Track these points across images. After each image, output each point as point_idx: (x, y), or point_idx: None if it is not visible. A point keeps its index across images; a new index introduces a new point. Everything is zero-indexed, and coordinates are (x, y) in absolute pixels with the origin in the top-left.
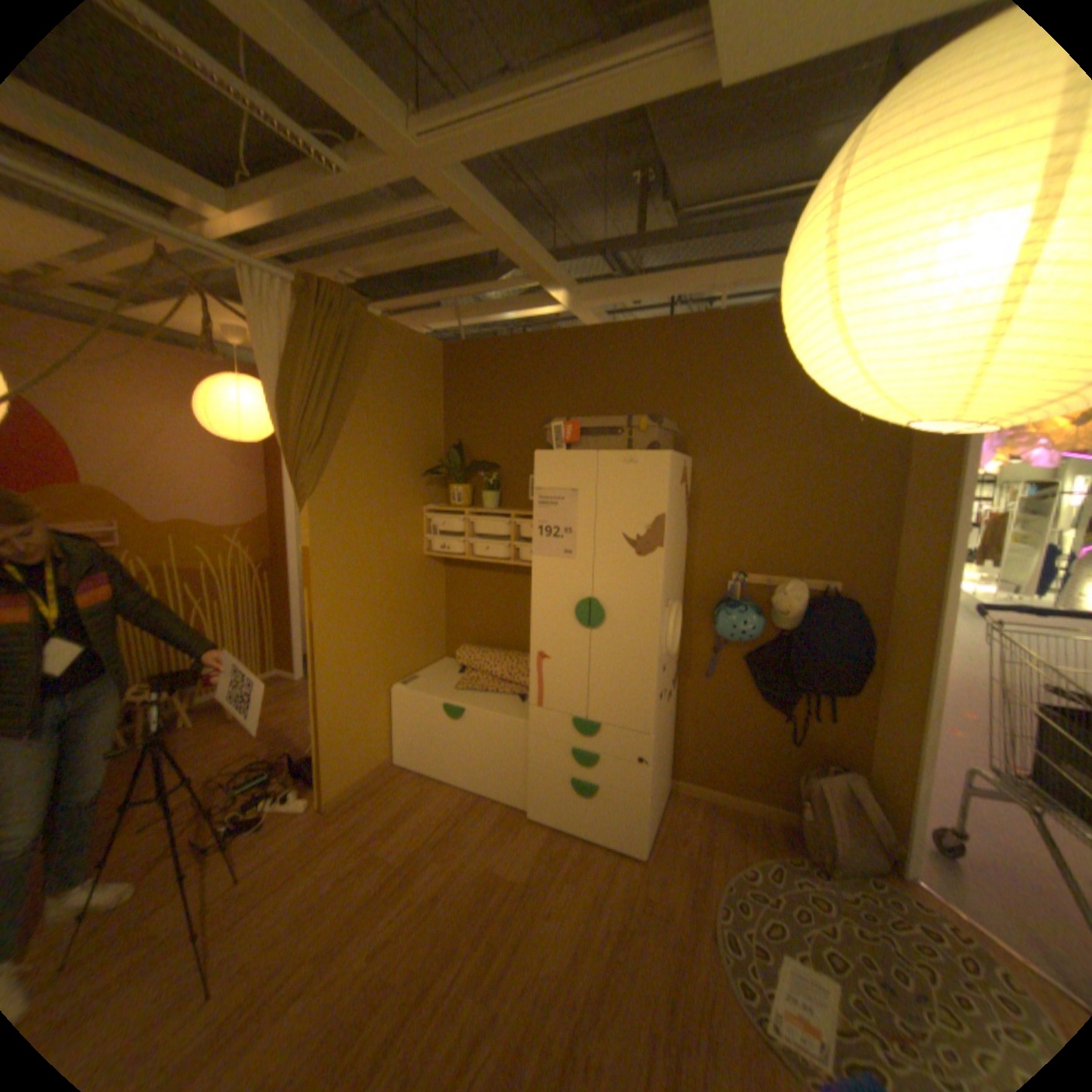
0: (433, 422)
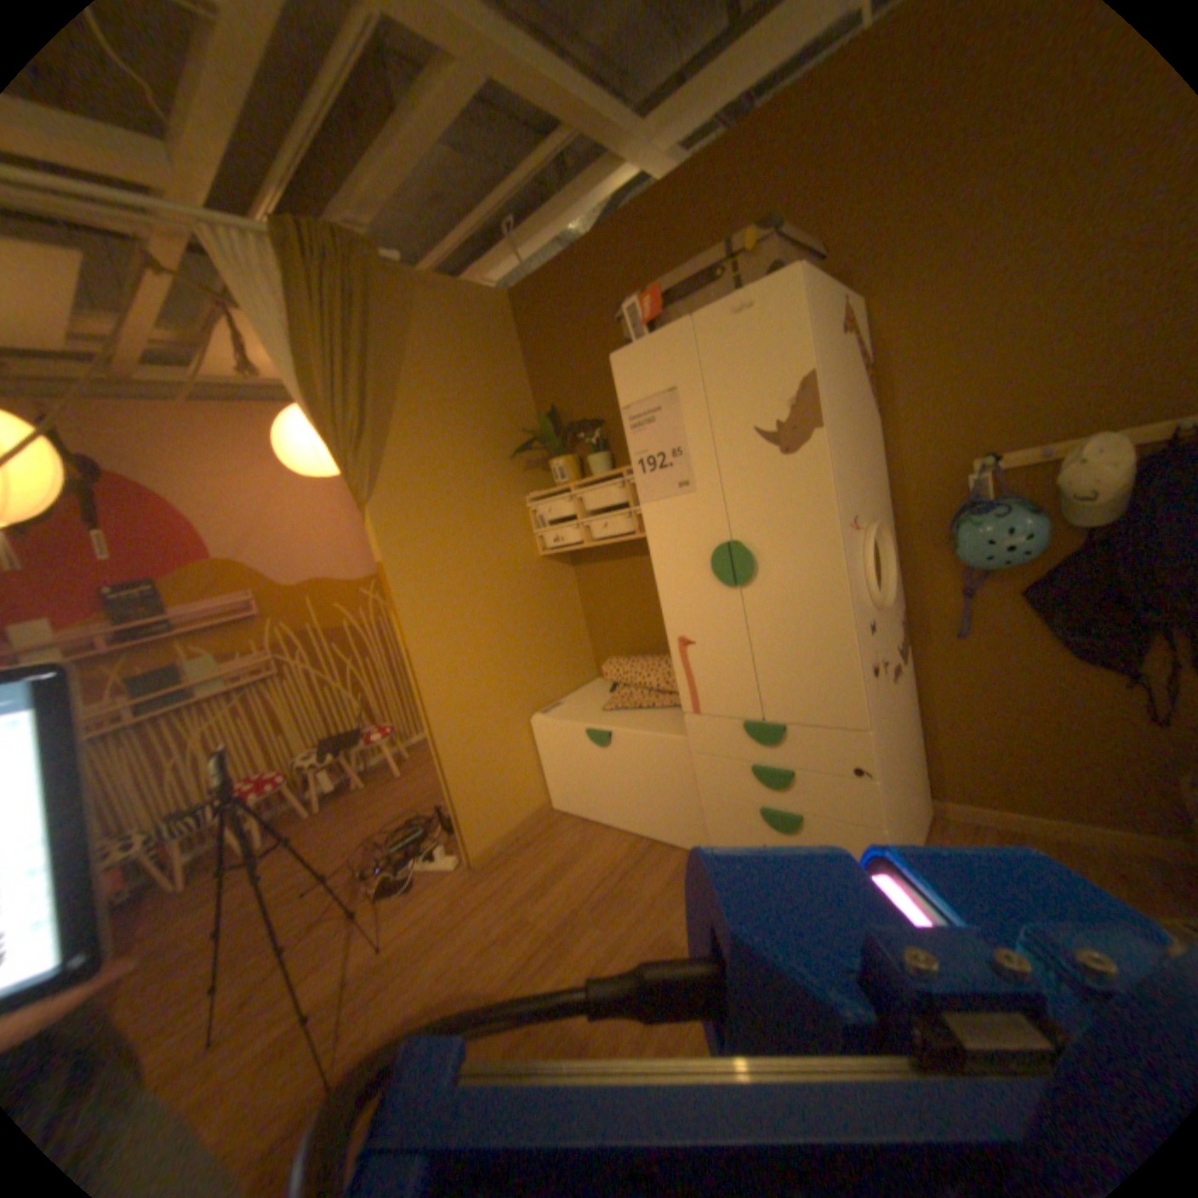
0: (514, 387)
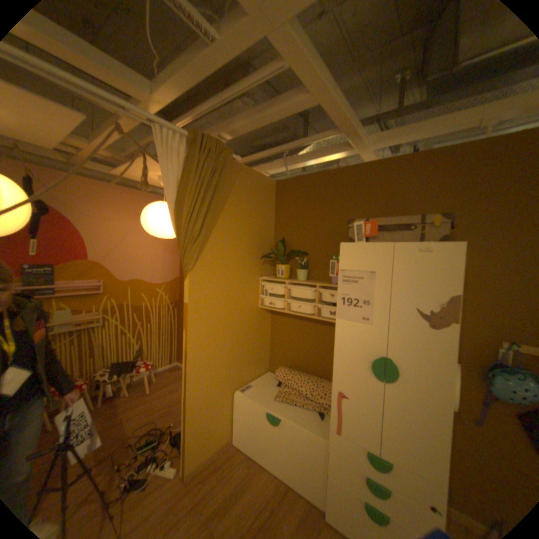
0: (268, 226)
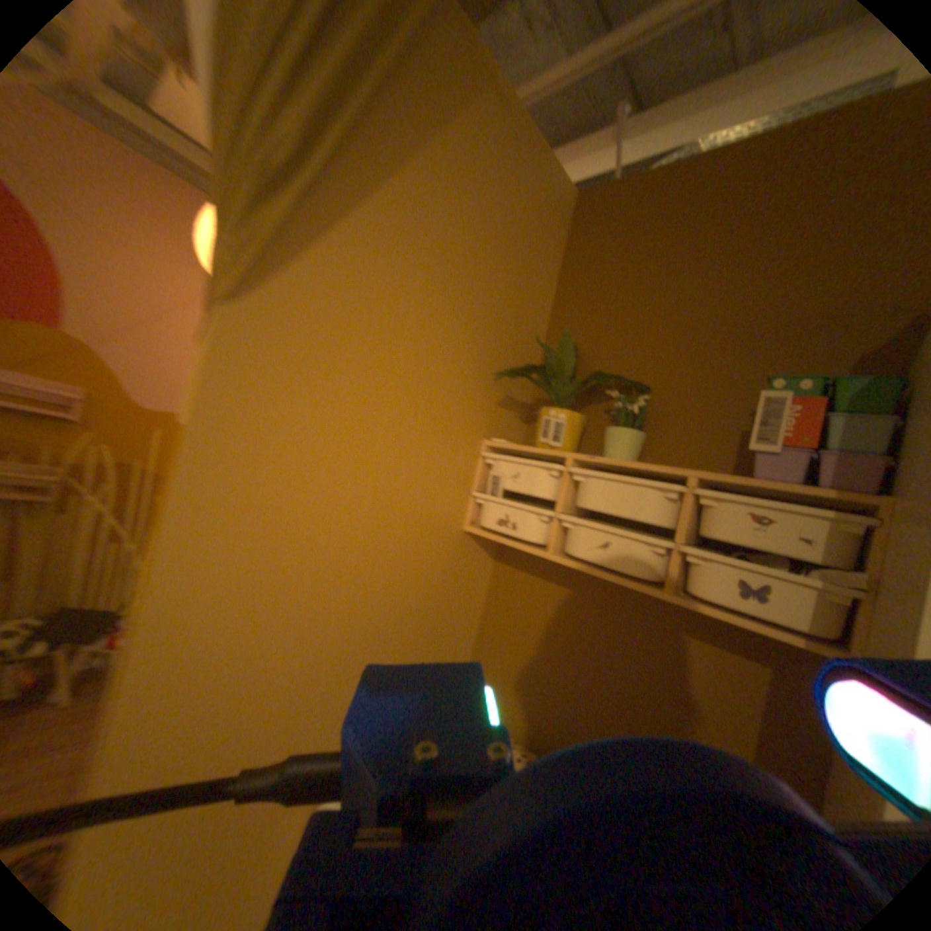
0: (536, 302)
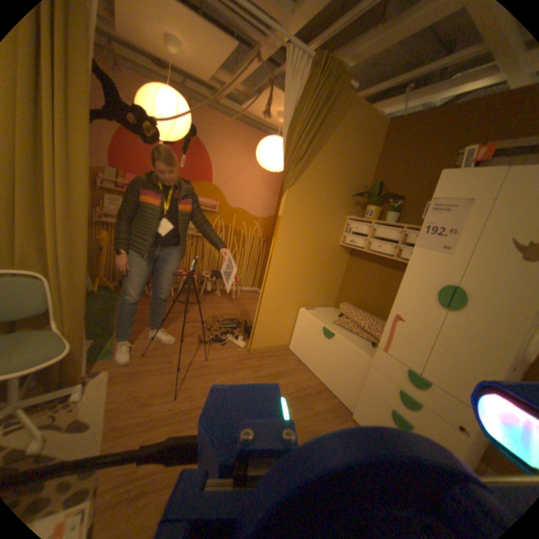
0: (368, 166)
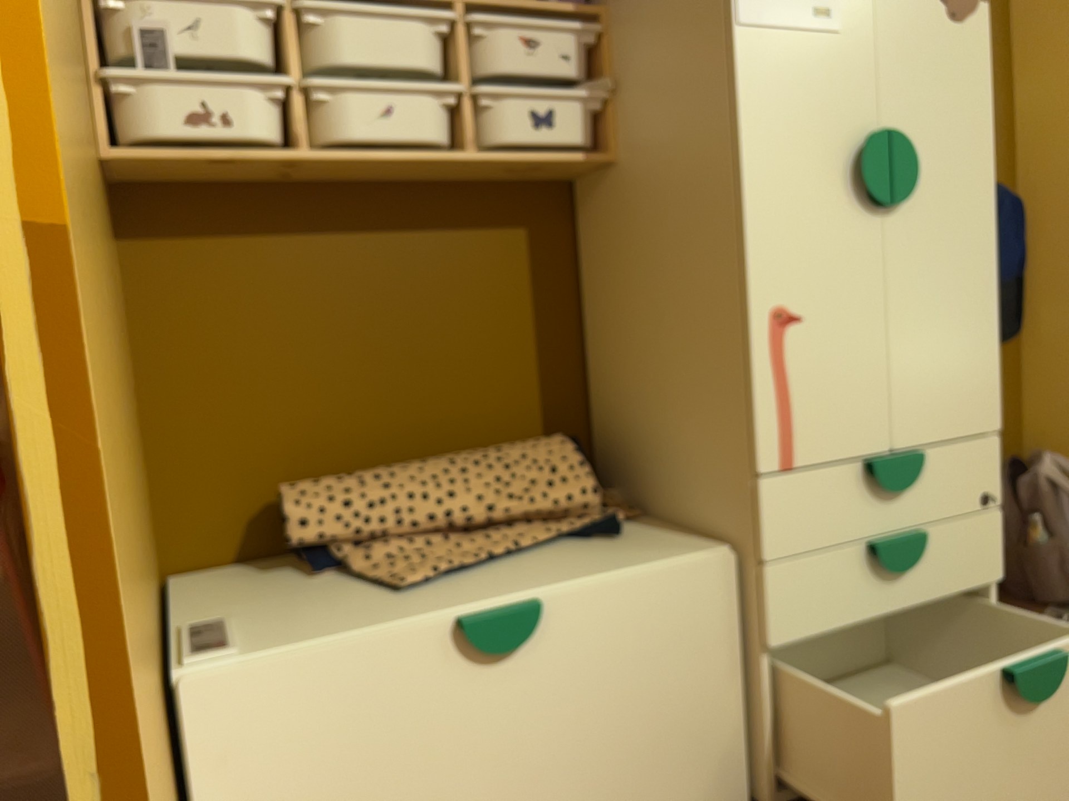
0: None
